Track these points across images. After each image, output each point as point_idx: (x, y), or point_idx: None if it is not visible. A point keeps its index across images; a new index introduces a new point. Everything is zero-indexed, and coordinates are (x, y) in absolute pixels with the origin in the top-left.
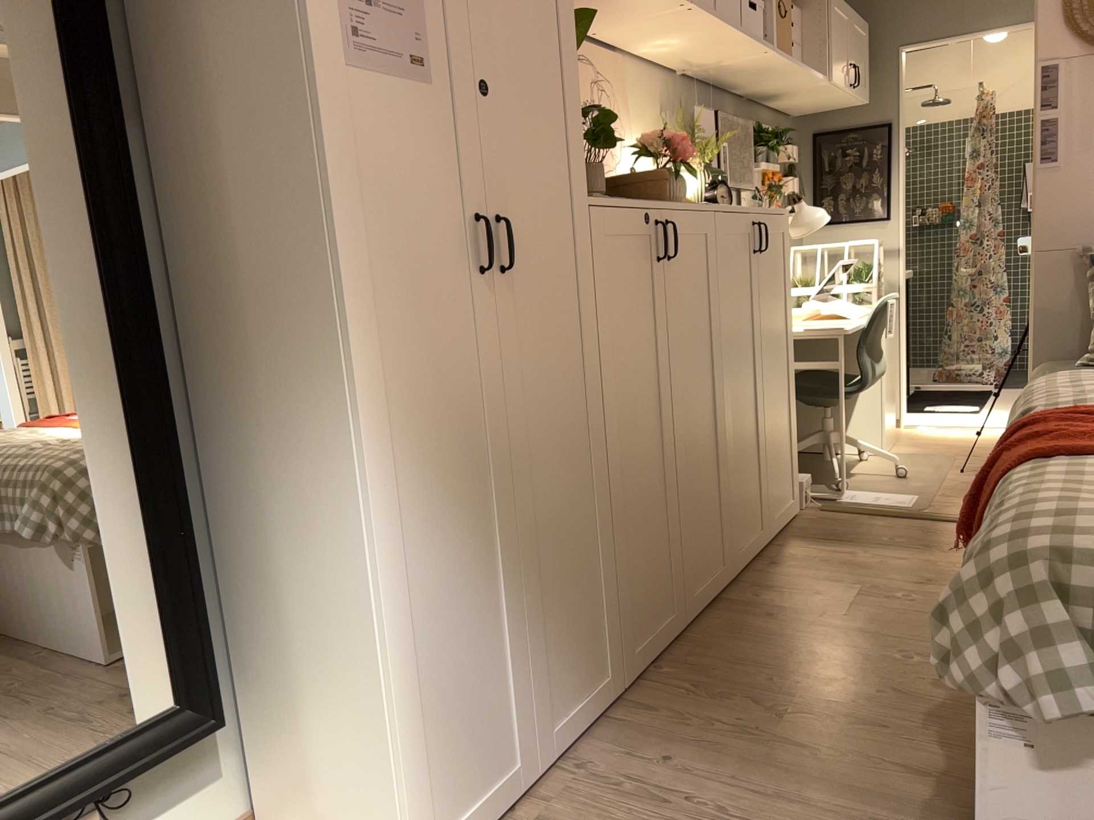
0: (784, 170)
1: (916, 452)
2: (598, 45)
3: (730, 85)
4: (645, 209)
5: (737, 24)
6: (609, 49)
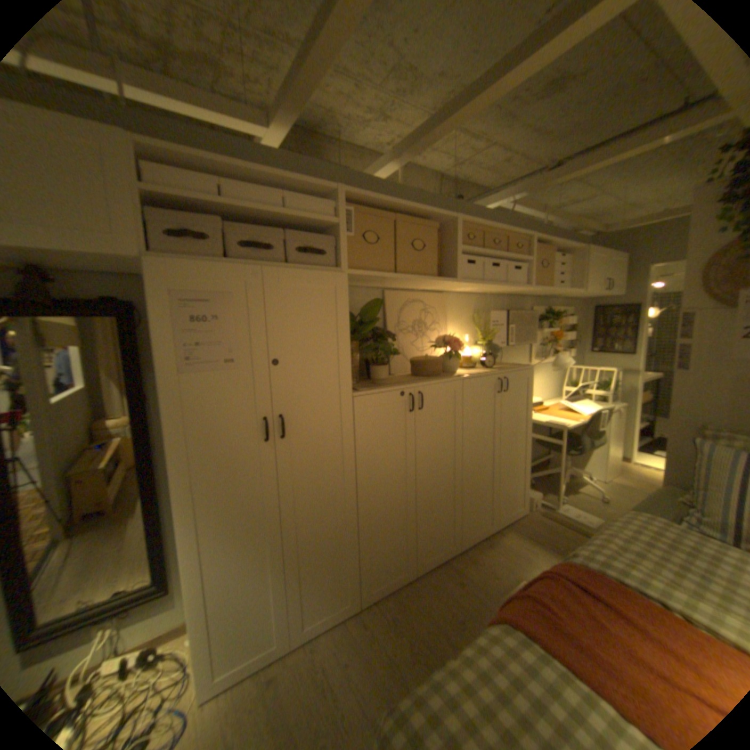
0: (570, 327)
1: (626, 487)
2: (429, 292)
3: (525, 294)
4: (401, 391)
5: (500, 281)
6: (437, 293)
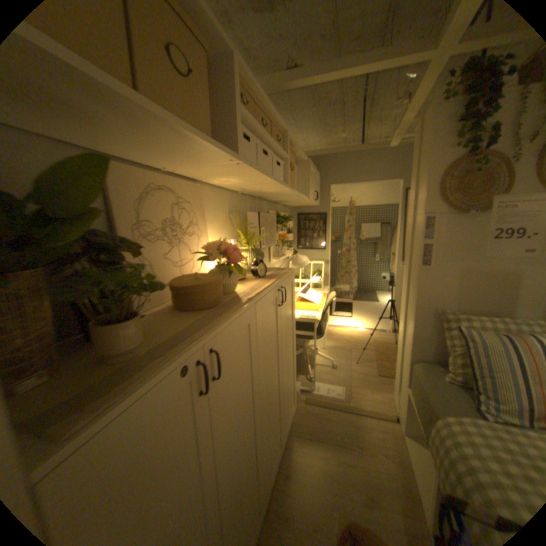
0: (287, 229)
1: (336, 346)
2: (181, 177)
3: (266, 197)
4: (183, 363)
5: (271, 173)
6: (191, 180)
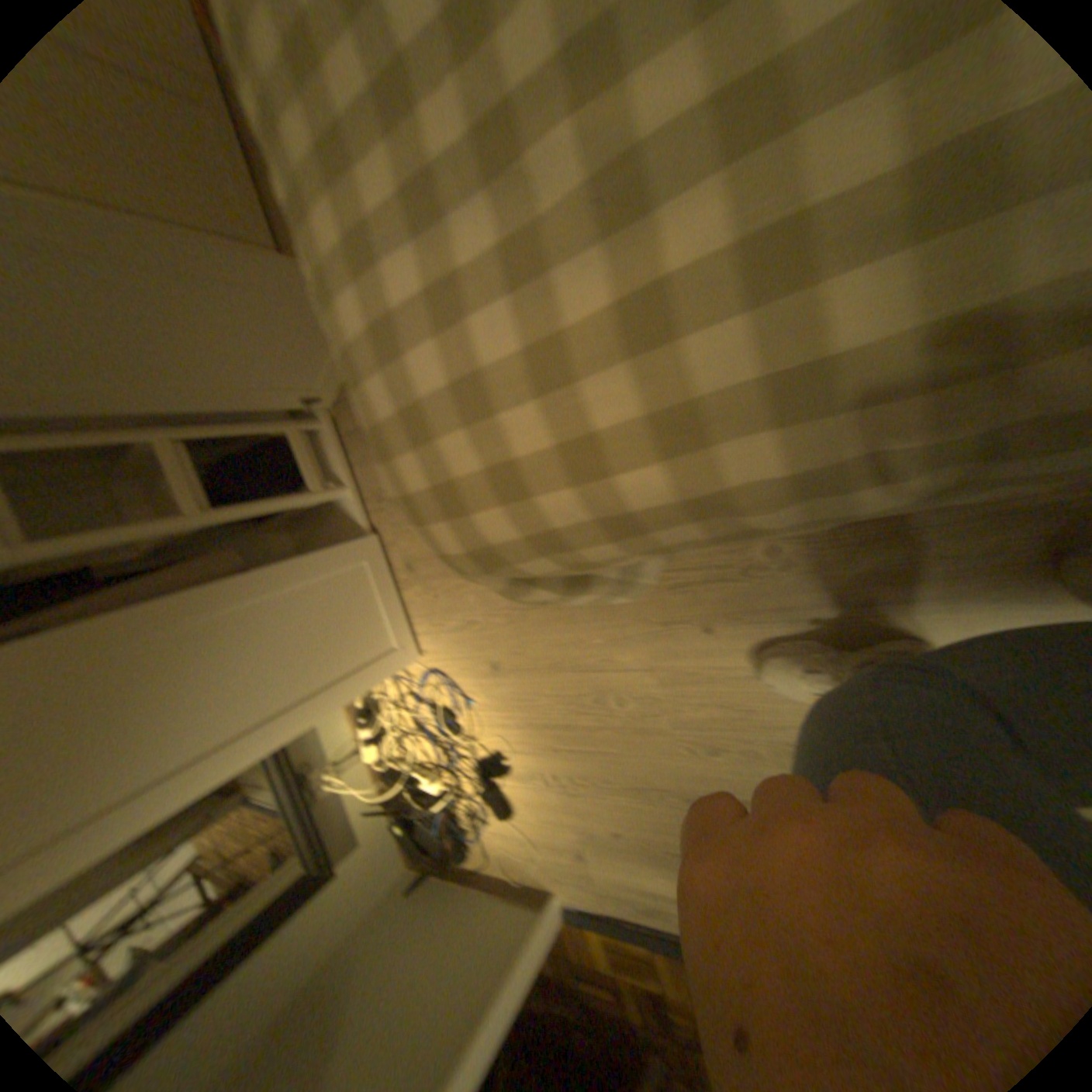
0: None
1: None
2: None
3: None
4: None
5: None
6: None
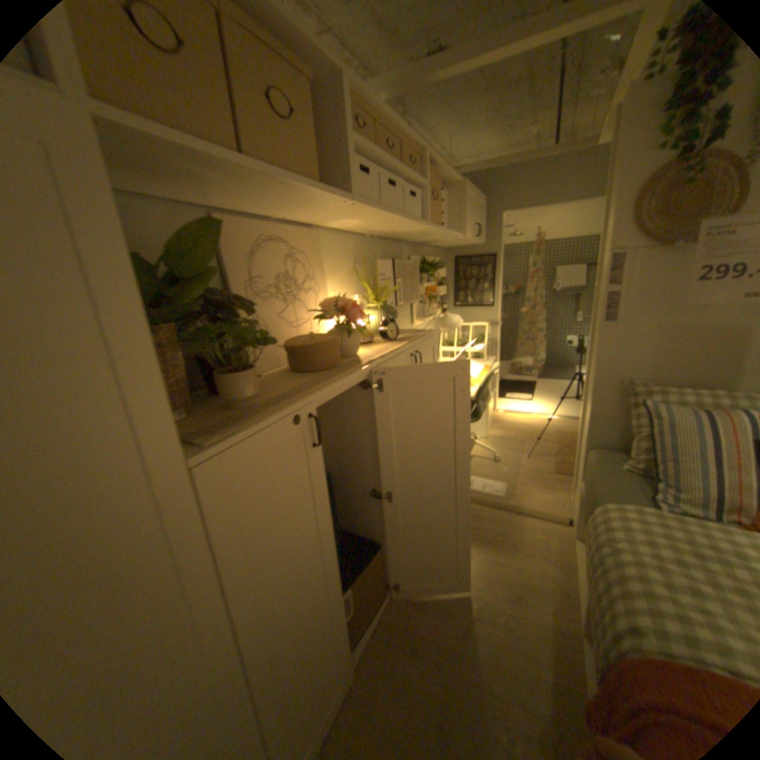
0: (439, 280)
1: (503, 436)
2: (294, 224)
3: (404, 238)
4: (295, 413)
5: (400, 209)
6: (305, 226)
